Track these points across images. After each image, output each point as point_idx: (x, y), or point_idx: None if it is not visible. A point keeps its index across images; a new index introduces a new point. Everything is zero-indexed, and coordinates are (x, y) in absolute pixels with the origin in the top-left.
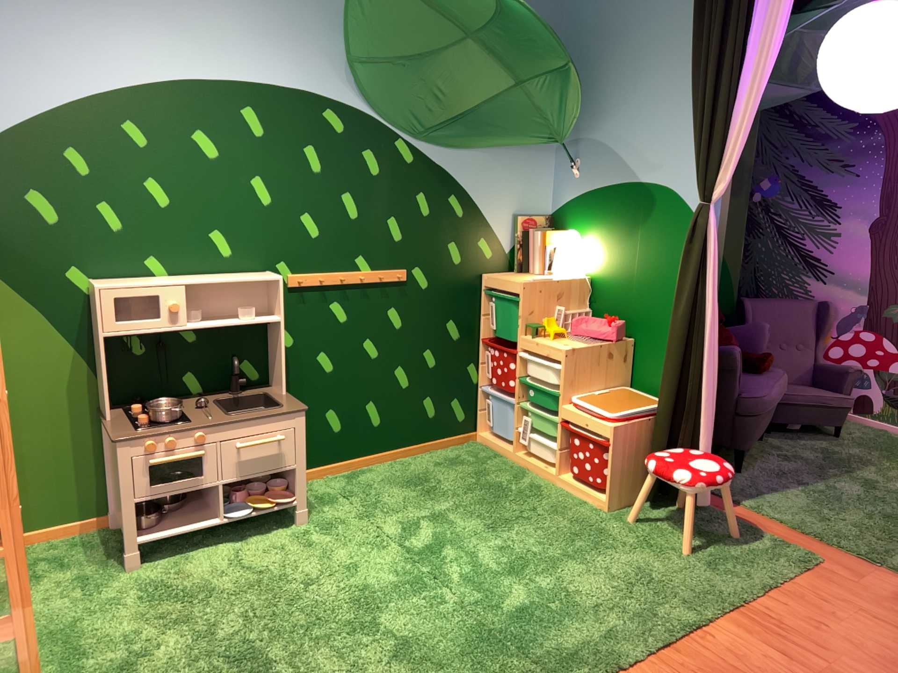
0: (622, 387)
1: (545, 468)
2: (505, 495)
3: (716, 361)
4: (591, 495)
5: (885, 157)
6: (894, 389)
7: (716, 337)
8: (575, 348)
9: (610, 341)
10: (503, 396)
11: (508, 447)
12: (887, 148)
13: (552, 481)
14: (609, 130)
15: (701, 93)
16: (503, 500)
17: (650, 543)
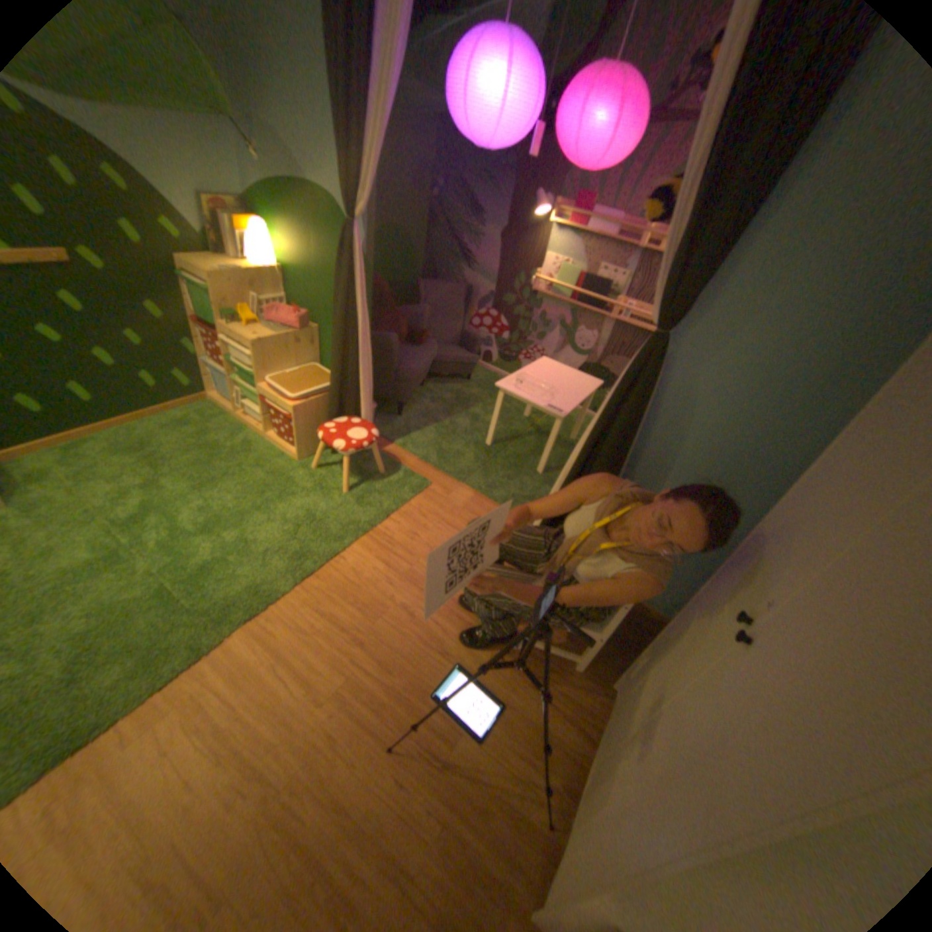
0: (312, 365)
1: (256, 426)
2: (219, 455)
3: (370, 356)
4: (286, 451)
5: (517, 179)
6: (504, 351)
7: (368, 338)
8: (260, 340)
9: (295, 331)
10: (218, 368)
11: (230, 407)
12: (519, 171)
13: (261, 437)
14: (275, 115)
15: (336, 98)
16: (216, 460)
17: (322, 487)
